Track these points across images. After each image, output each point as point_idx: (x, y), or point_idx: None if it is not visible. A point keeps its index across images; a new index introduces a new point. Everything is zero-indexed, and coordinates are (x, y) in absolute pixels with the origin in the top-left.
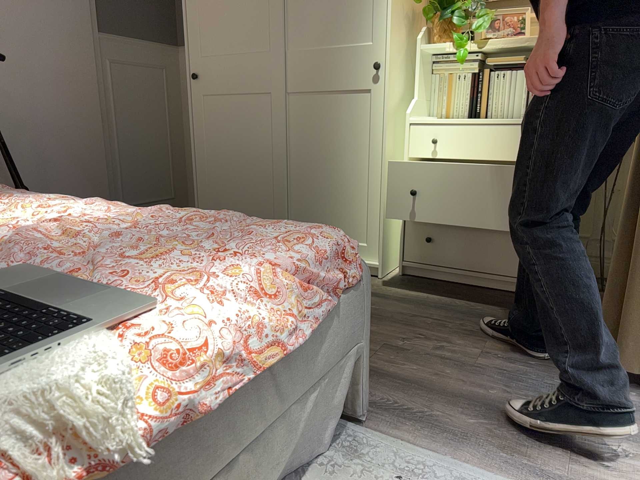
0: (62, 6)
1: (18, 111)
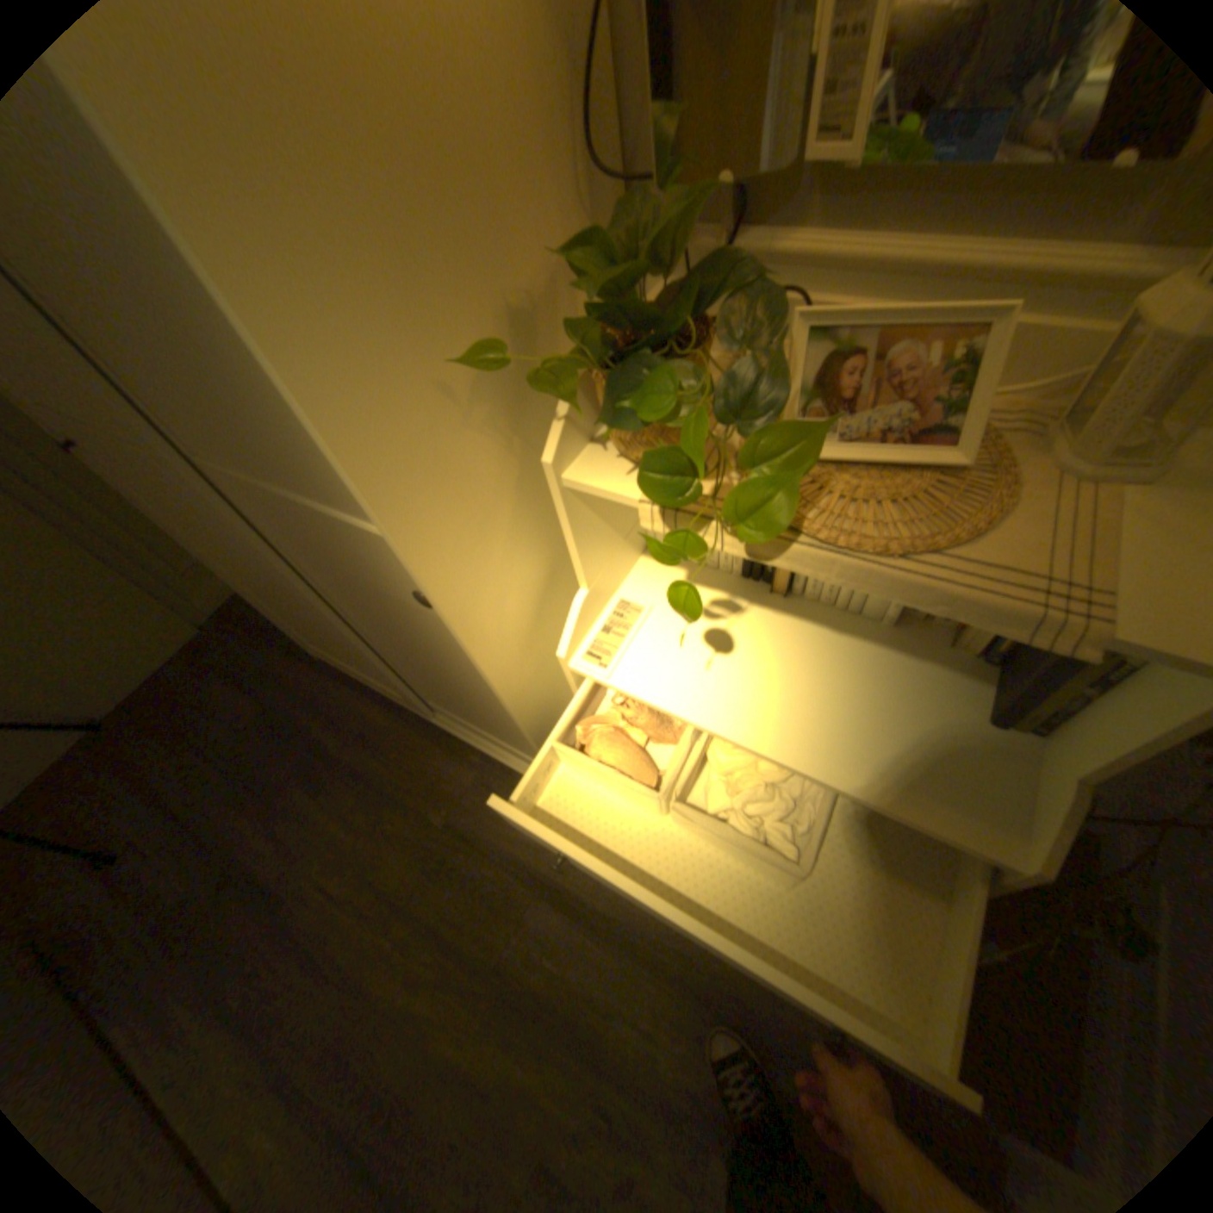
0: None
1: None
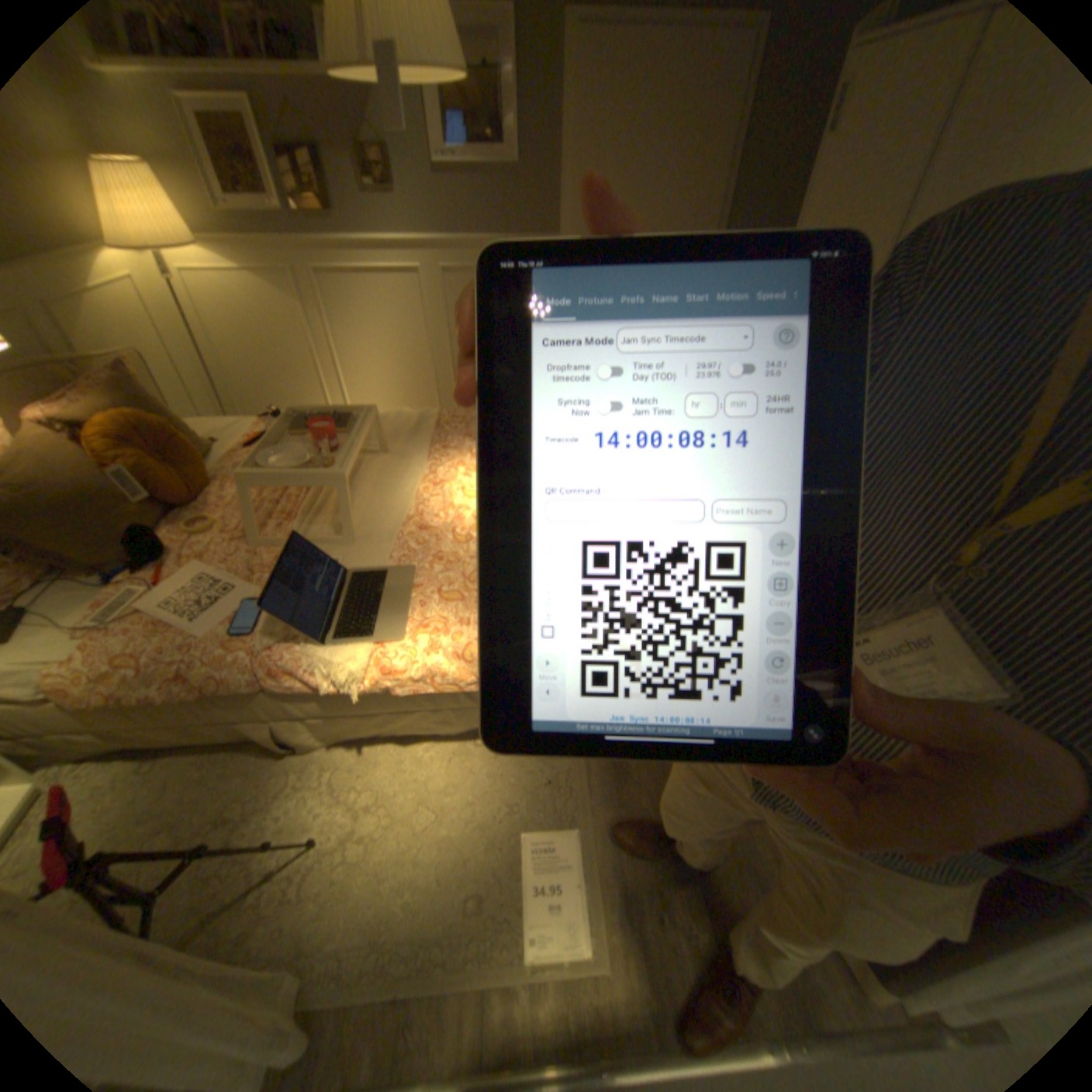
0: (688, 212)
1: None
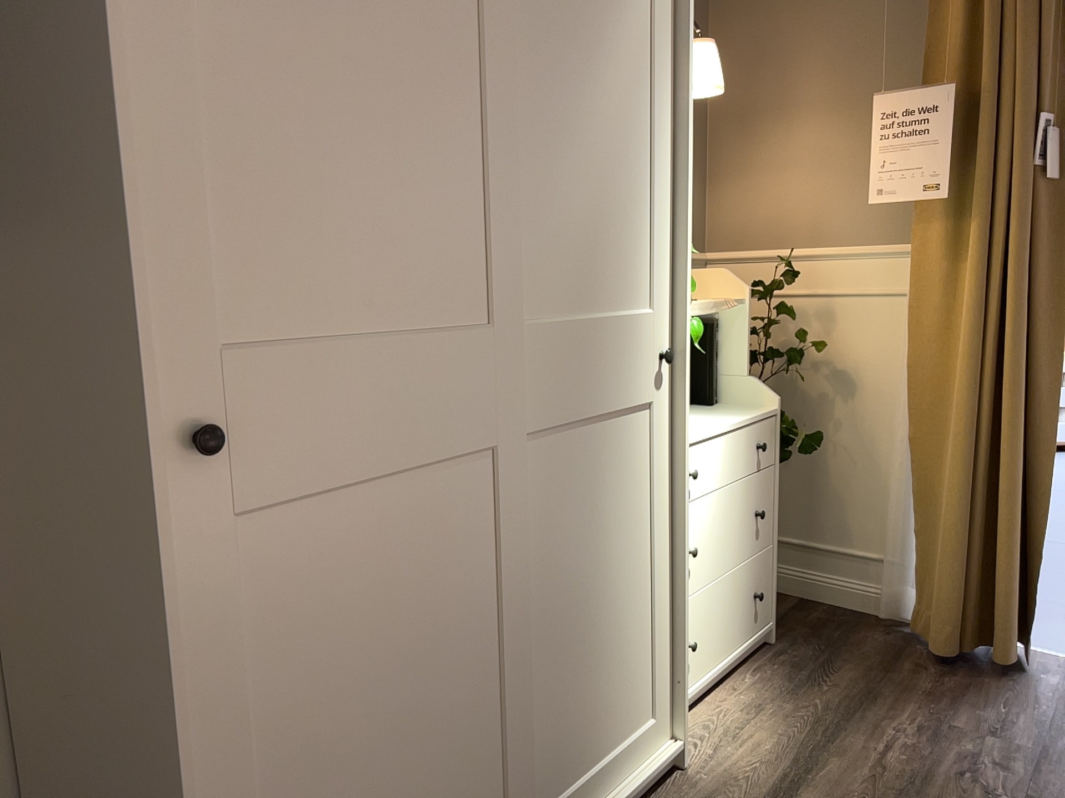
0: None
1: None
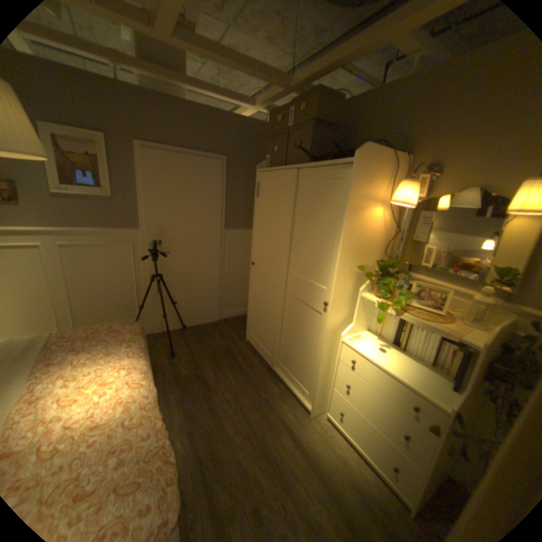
0: (206, 220)
1: (179, 268)
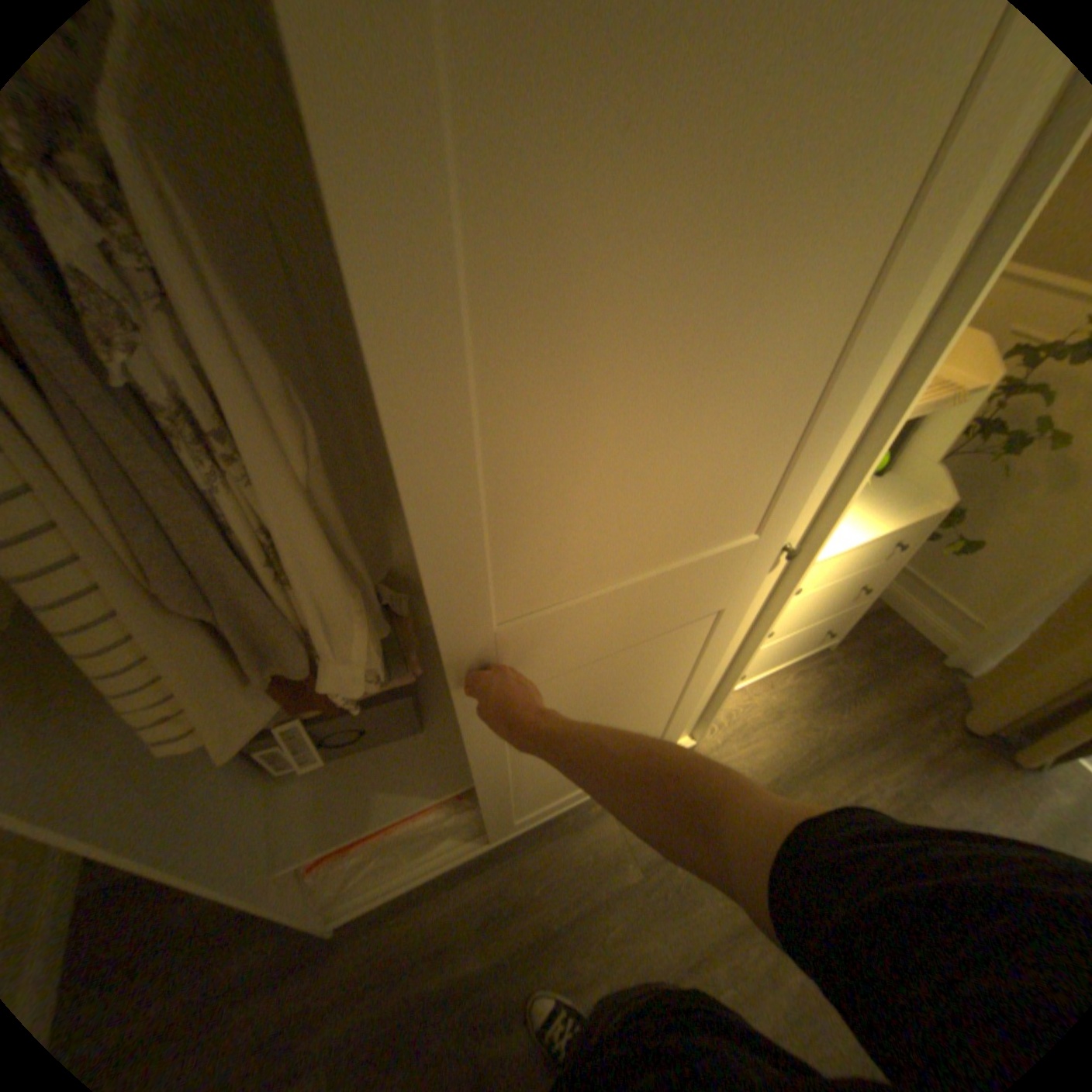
0: None
1: None
